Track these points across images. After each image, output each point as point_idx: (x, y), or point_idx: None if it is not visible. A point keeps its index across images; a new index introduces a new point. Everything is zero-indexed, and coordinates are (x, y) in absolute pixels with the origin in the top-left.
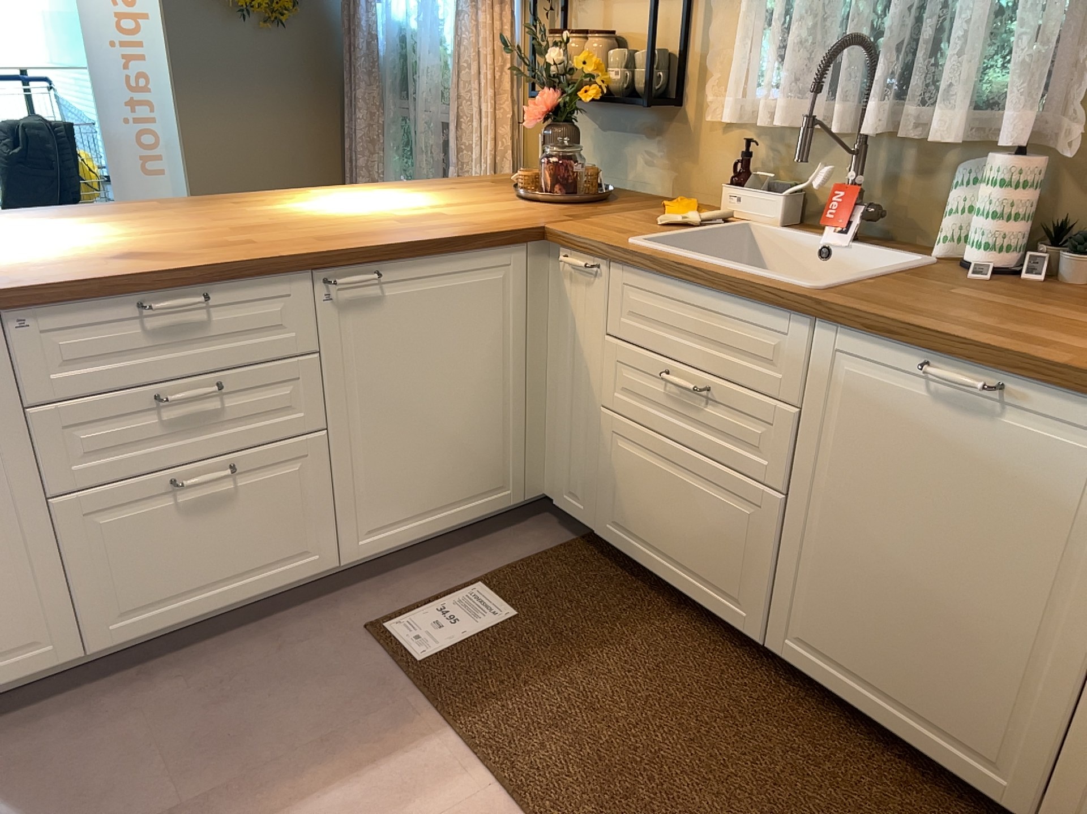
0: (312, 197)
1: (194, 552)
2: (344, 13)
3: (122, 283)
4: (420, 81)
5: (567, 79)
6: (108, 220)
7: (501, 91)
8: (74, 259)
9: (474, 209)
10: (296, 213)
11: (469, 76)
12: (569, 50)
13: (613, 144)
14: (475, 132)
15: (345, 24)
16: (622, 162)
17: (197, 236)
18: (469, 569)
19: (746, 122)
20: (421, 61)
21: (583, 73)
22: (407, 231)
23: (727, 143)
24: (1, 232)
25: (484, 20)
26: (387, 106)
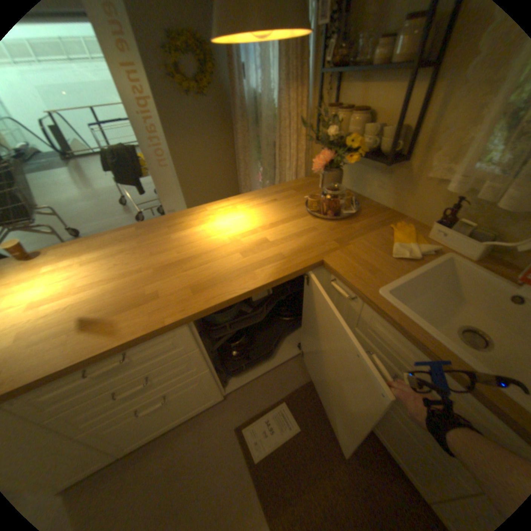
0: (206, 215)
1: (154, 423)
2: (229, 82)
3: (62, 372)
4: (263, 119)
5: (340, 142)
6: (101, 254)
7: (300, 134)
8: (52, 330)
9: (284, 231)
10: (192, 241)
11: (284, 123)
12: (342, 122)
13: (360, 170)
14: (287, 154)
15: (230, 88)
16: (365, 181)
17: (132, 283)
18: (281, 390)
19: (470, 188)
20: (263, 109)
21: (351, 141)
22: (244, 271)
23: (443, 188)
24: (44, 278)
25: (292, 92)
26: (249, 130)
